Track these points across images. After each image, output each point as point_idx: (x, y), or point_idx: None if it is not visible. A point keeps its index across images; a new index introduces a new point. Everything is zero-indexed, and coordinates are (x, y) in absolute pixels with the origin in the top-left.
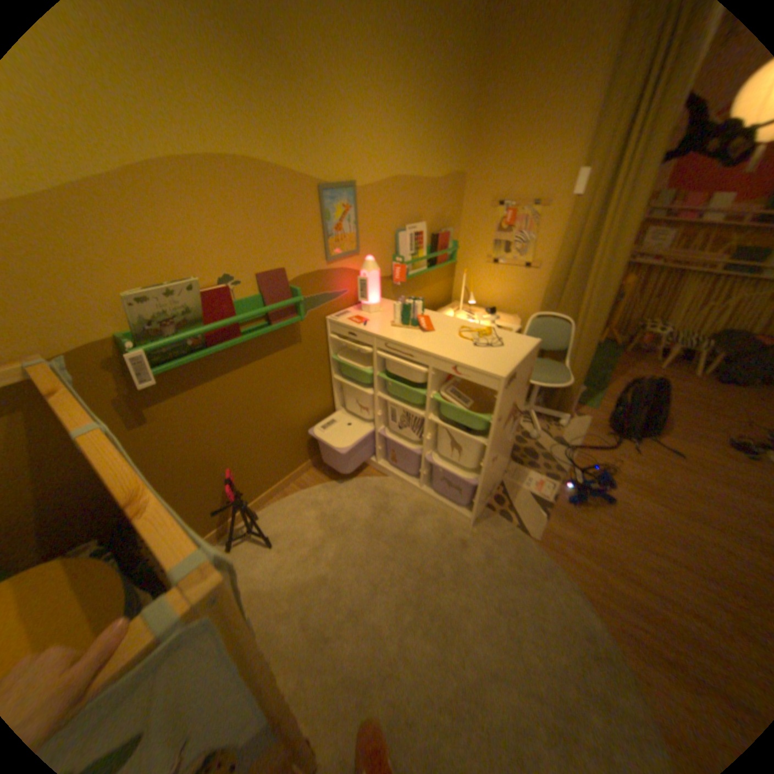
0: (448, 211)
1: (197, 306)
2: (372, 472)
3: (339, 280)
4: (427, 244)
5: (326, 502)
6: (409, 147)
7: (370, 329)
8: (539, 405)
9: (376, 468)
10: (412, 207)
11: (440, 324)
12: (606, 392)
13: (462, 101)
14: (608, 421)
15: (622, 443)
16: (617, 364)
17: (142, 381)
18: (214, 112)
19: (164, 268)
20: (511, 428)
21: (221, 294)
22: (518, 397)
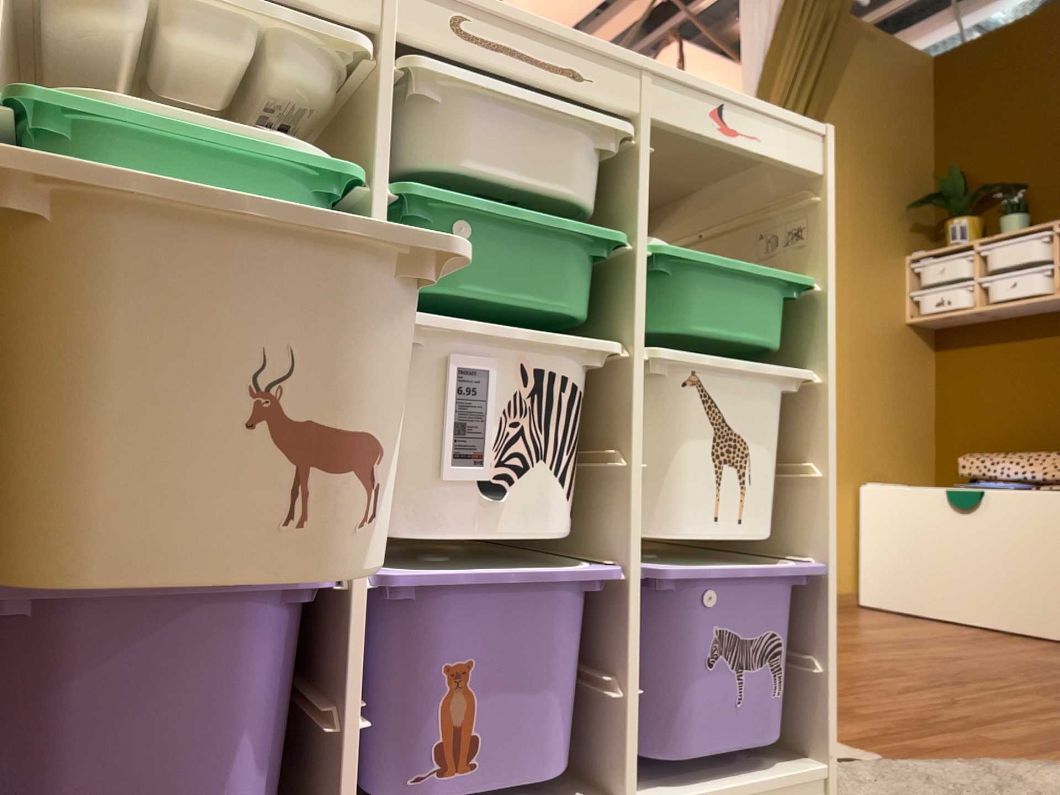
0: None
1: None
2: None
3: None
4: None
5: None
6: None
7: None
8: None
9: None
10: None
11: None
12: None
13: None
14: None
15: None
16: None
17: None
18: None
19: None
20: None
21: None
22: None
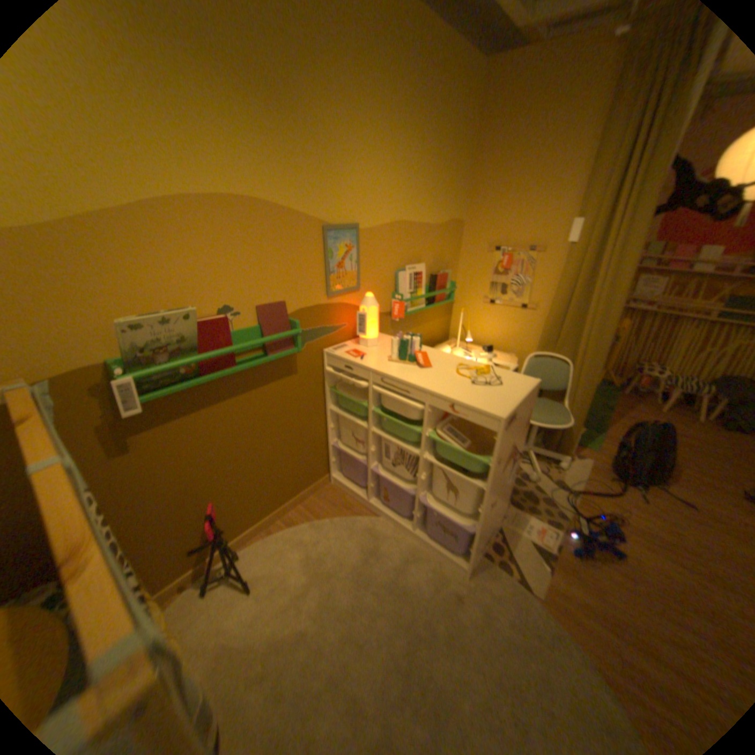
0: (447, 254)
1: (193, 334)
2: (363, 511)
3: (338, 314)
4: (426, 283)
5: (312, 543)
6: (411, 195)
7: (367, 363)
8: (538, 445)
9: (367, 507)
10: (412, 249)
11: (438, 360)
12: (607, 434)
13: (461, 158)
14: (612, 466)
15: (628, 491)
16: (616, 406)
17: (129, 408)
18: (229, 157)
19: (165, 296)
20: (511, 471)
21: (219, 324)
22: (519, 438)
